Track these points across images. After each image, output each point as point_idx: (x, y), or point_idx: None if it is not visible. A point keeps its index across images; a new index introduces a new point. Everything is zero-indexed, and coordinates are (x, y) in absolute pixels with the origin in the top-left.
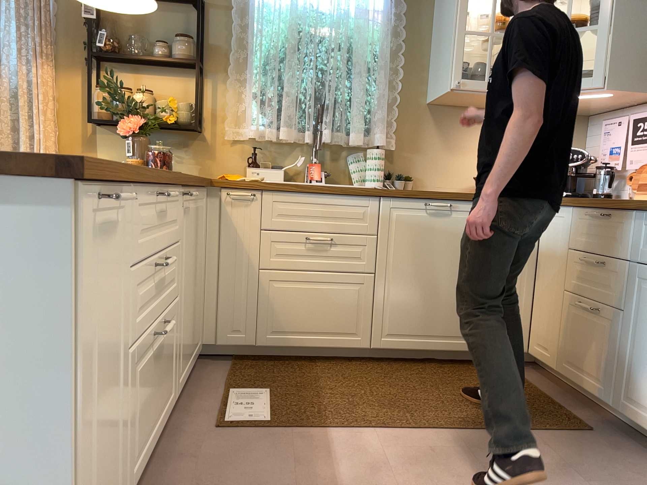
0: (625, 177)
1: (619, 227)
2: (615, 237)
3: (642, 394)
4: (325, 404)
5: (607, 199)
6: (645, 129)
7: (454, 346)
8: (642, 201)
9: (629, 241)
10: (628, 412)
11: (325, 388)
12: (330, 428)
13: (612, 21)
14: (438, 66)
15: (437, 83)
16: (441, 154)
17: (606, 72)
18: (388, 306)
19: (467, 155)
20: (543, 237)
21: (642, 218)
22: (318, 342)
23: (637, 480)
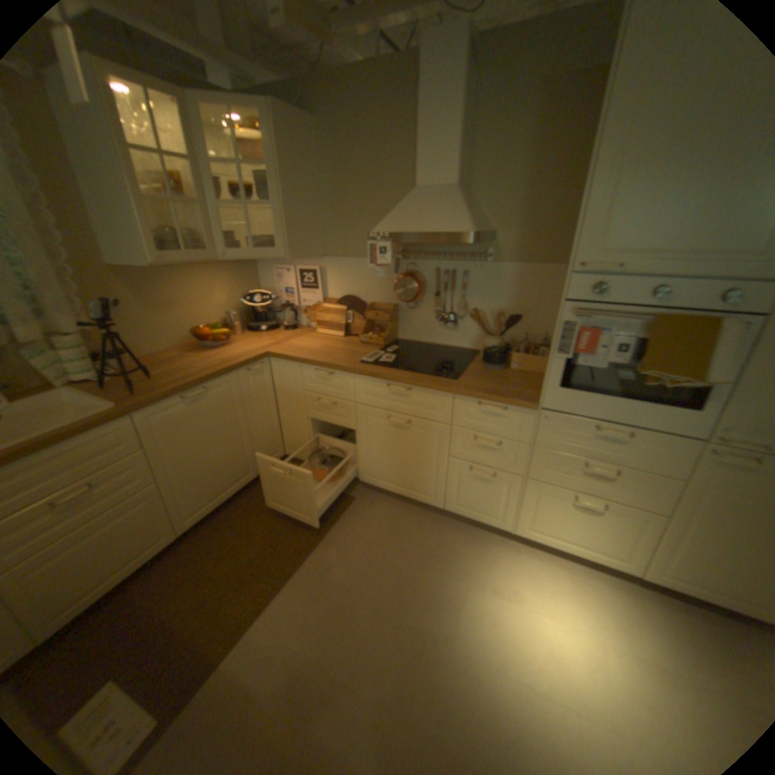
0: (298, 308)
1: (341, 381)
2: (340, 387)
3: (376, 472)
4: (187, 637)
5: (324, 358)
6: (307, 278)
7: (240, 485)
8: (352, 363)
9: (351, 390)
10: (369, 481)
11: (168, 617)
12: (219, 661)
13: (276, 198)
14: (106, 226)
15: (113, 247)
16: (142, 316)
17: (283, 244)
18: (179, 498)
19: (169, 311)
20: (274, 380)
21: (358, 378)
22: (120, 578)
23: (392, 521)
